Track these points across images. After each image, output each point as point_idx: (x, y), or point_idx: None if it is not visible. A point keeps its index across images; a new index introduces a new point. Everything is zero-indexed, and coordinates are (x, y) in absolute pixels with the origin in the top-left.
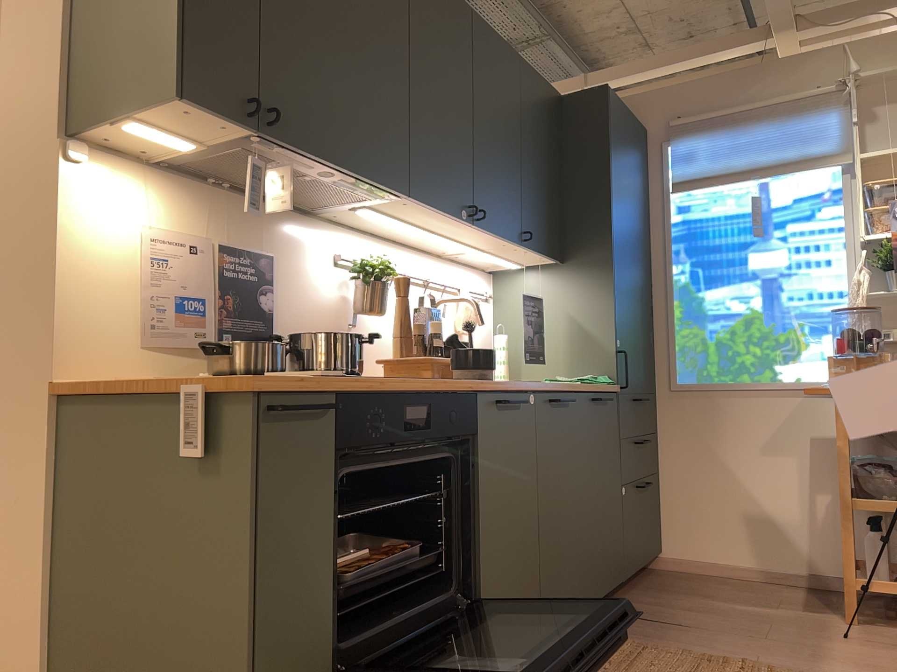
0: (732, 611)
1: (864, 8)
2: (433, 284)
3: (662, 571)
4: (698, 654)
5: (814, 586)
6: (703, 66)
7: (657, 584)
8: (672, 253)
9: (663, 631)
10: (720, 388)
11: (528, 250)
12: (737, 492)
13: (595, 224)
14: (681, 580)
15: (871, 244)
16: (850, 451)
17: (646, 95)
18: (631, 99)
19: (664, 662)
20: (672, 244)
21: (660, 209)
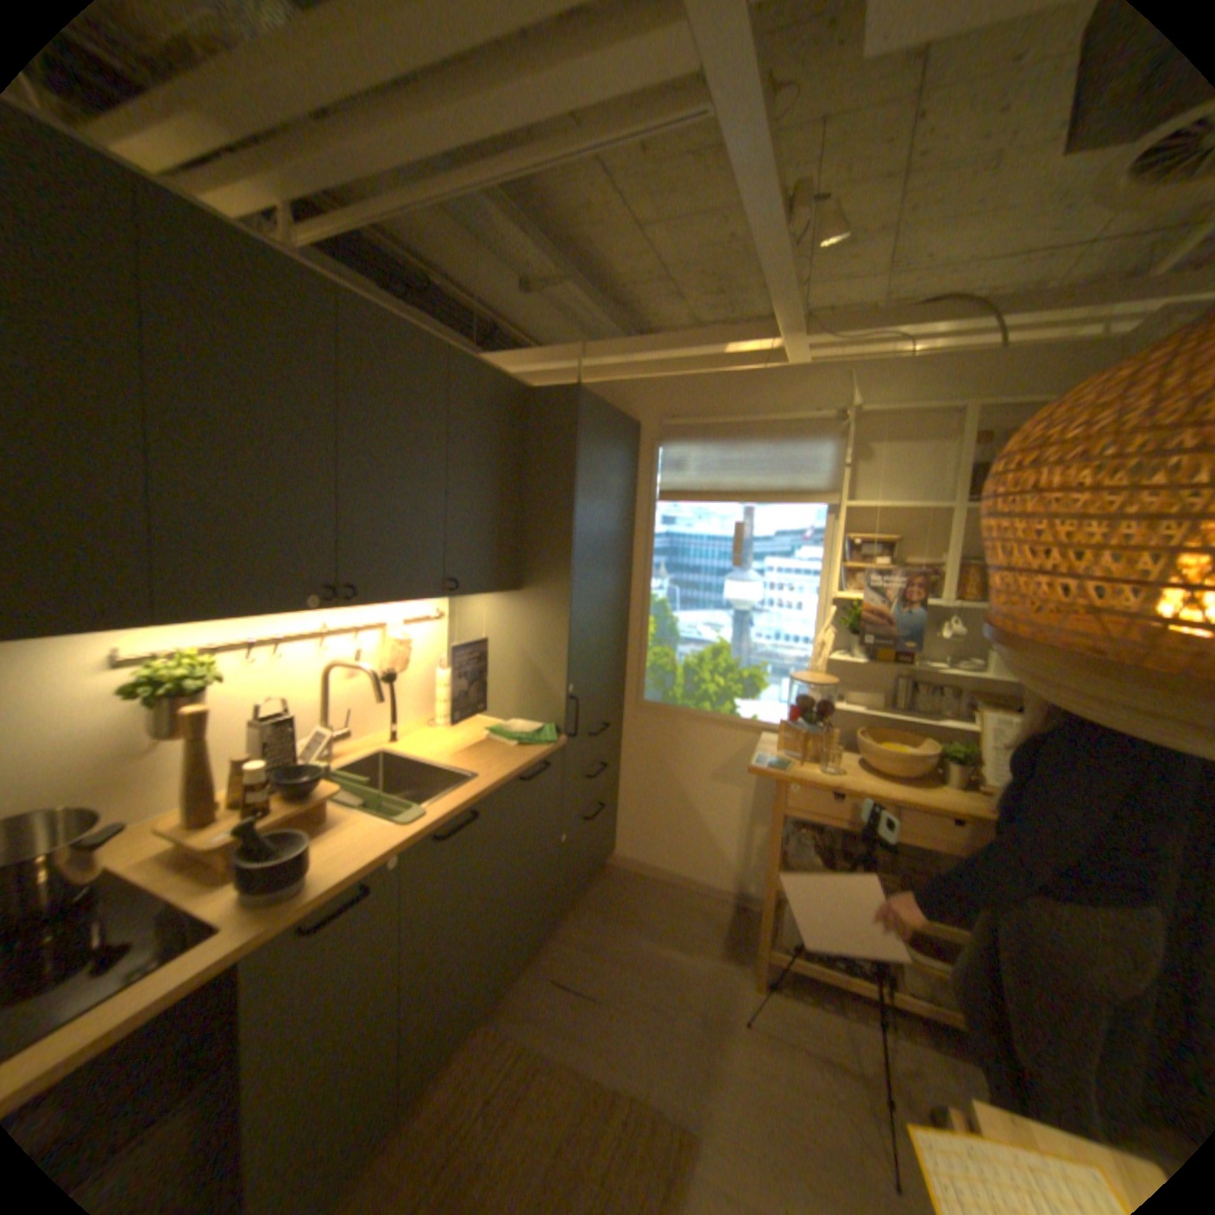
0: (652, 964)
1: (885, 320)
2: (339, 631)
3: (610, 870)
4: (588, 1084)
5: (739, 908)
6: (708, 355)
7: (597, 903)
8: (652, 567)
9: (570, 1017)
10: (682, 713)
11: (459, 596)
12: (686, 811)
13: (555, 554)
14: (623, 892)
15: (845, 596)
16: (782, 837)
17: (645, 382)
18: (628, 383)
19: (544, 1112)
20: (652, 557)
21: (646, 516)
